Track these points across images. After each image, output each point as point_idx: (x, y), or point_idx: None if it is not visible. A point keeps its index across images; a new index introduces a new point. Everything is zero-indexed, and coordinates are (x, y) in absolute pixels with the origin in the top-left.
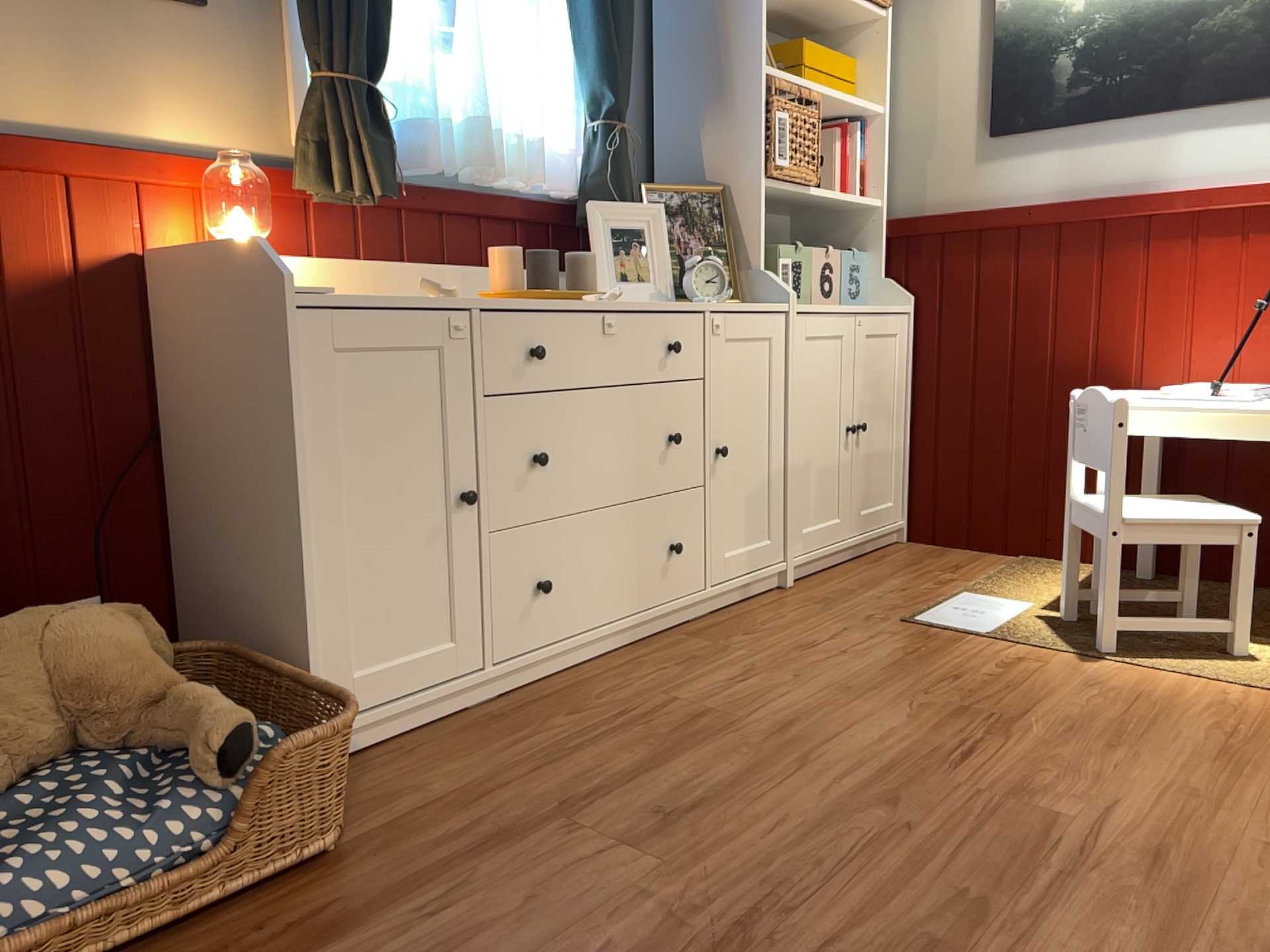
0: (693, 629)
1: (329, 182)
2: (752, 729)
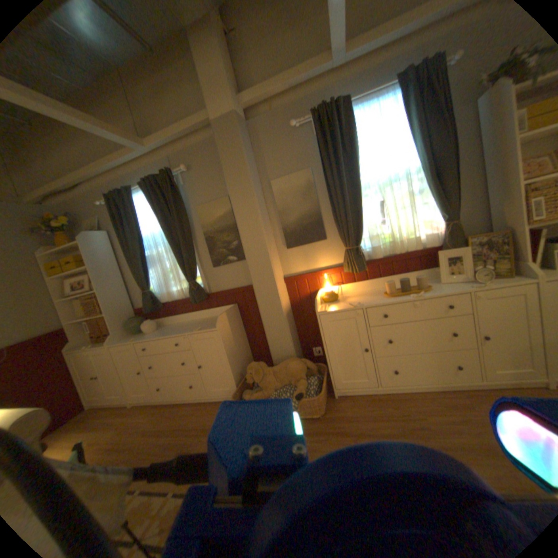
0: (473, 394)
1: (350, 269)
2: (432, 443)
